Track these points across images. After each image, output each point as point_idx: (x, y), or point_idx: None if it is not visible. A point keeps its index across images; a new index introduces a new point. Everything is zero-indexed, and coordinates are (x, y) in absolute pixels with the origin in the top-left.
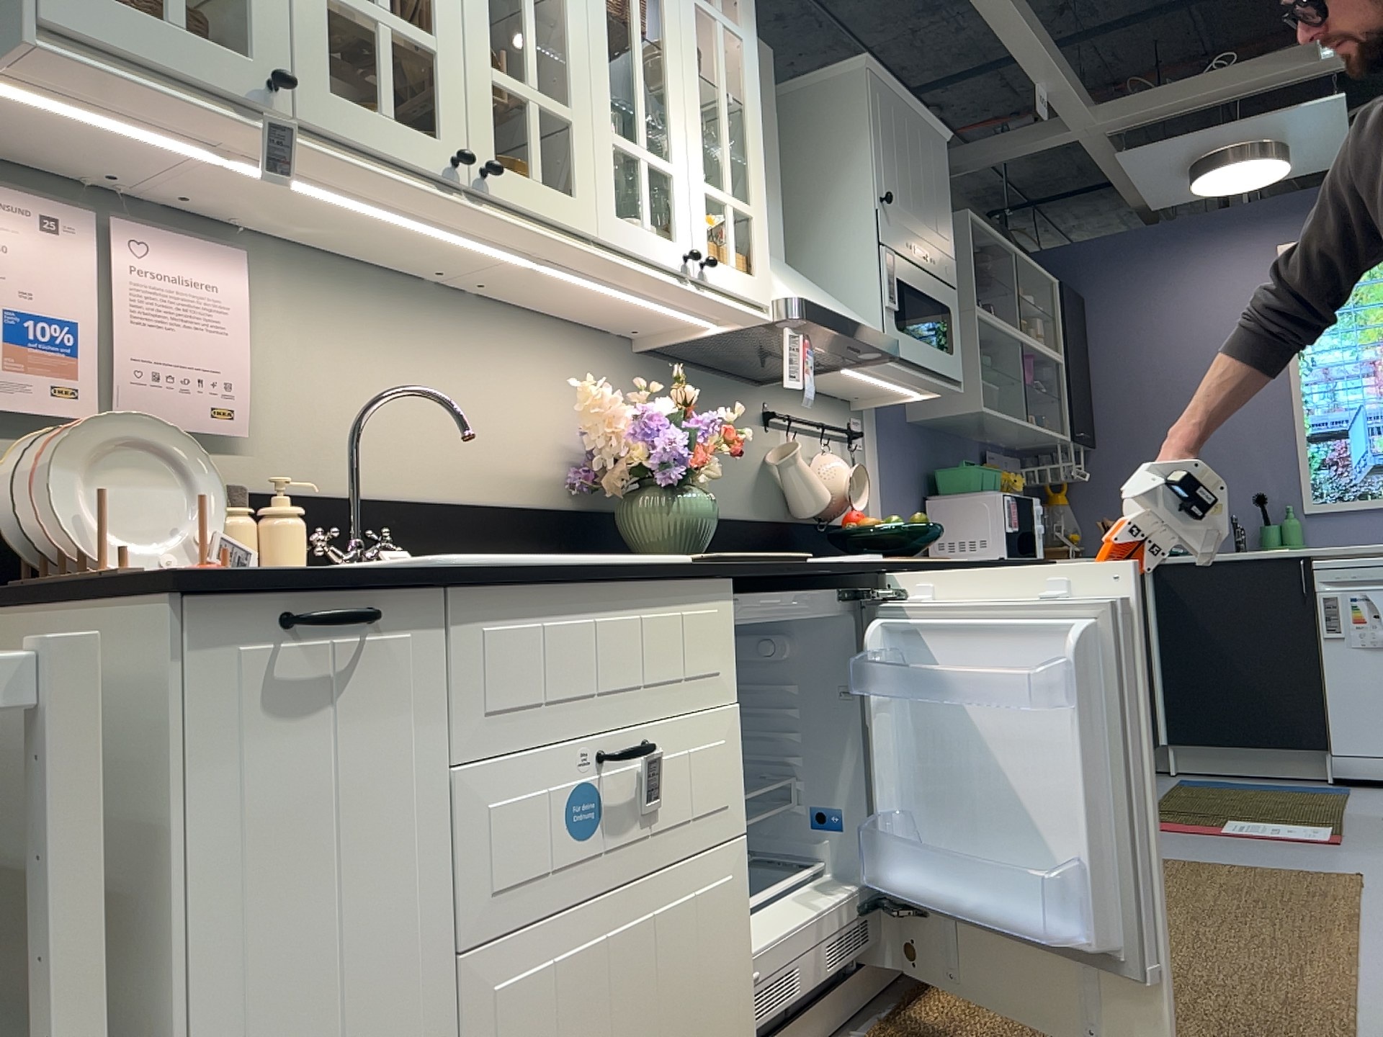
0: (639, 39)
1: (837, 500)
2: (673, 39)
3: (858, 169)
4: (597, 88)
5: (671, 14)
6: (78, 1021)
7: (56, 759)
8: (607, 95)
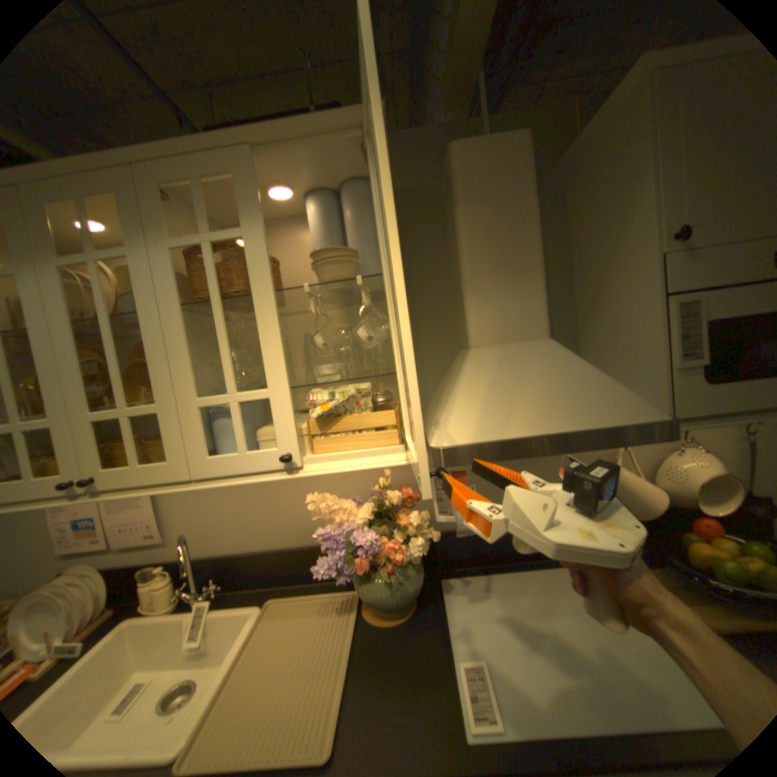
0: (217, 308)
1: (685, 500)
2: (257, 281)
3: (641, 206)
4: (176, 375)
5: (254, 261)
6: None
7: None
8: (187, 373)
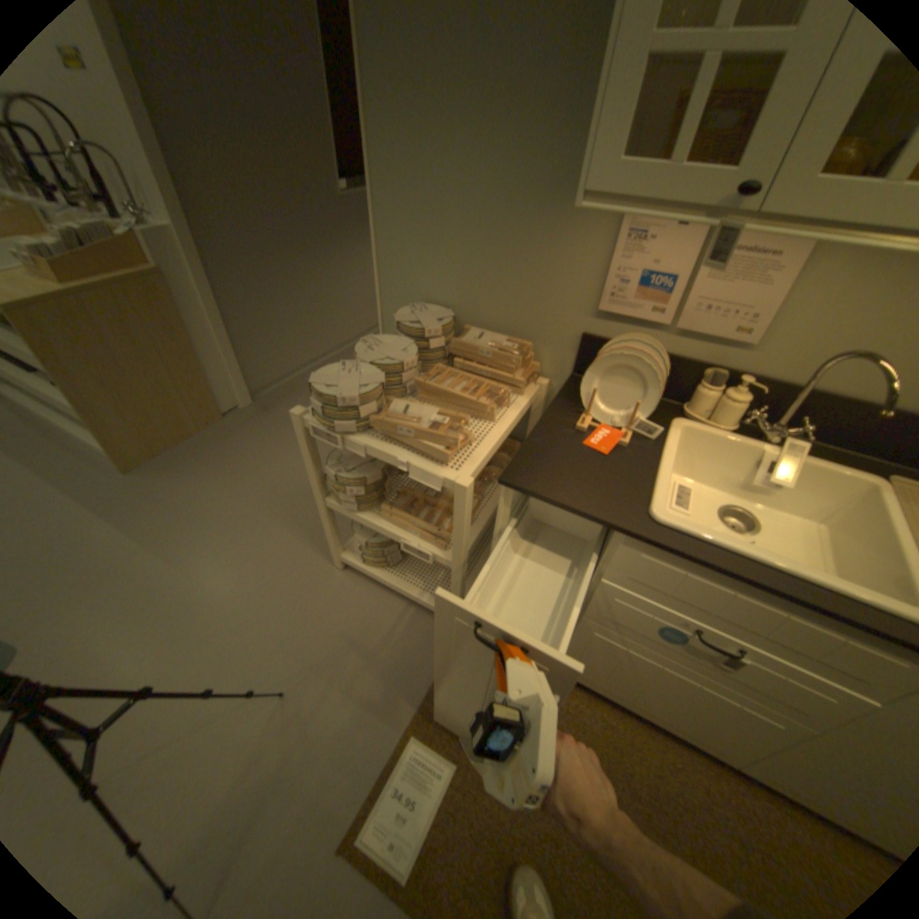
0: None
1: None
2: None
3: None
4: None
5: None
6: (465, 551)
7: (459, 508)
8: None
